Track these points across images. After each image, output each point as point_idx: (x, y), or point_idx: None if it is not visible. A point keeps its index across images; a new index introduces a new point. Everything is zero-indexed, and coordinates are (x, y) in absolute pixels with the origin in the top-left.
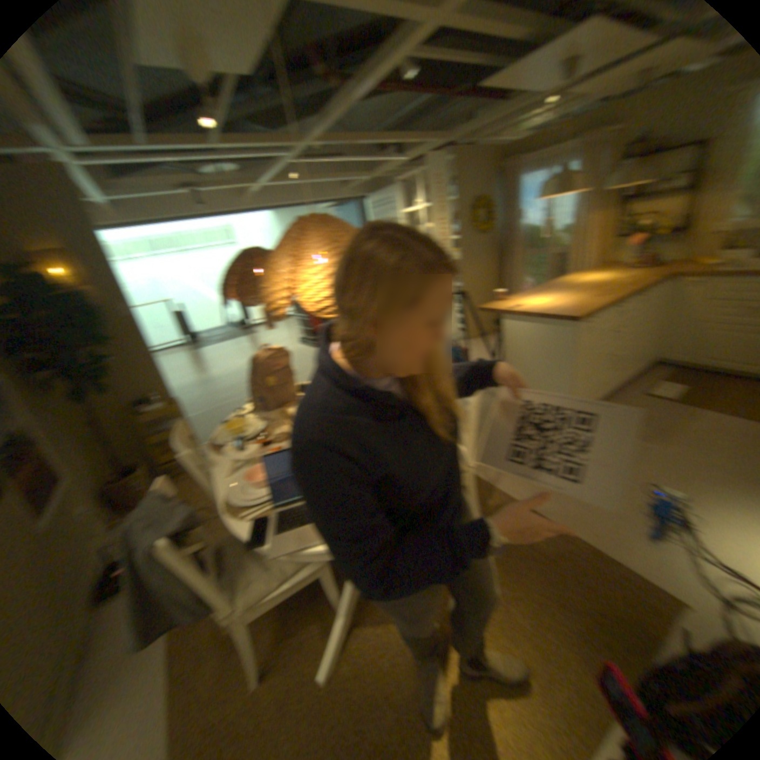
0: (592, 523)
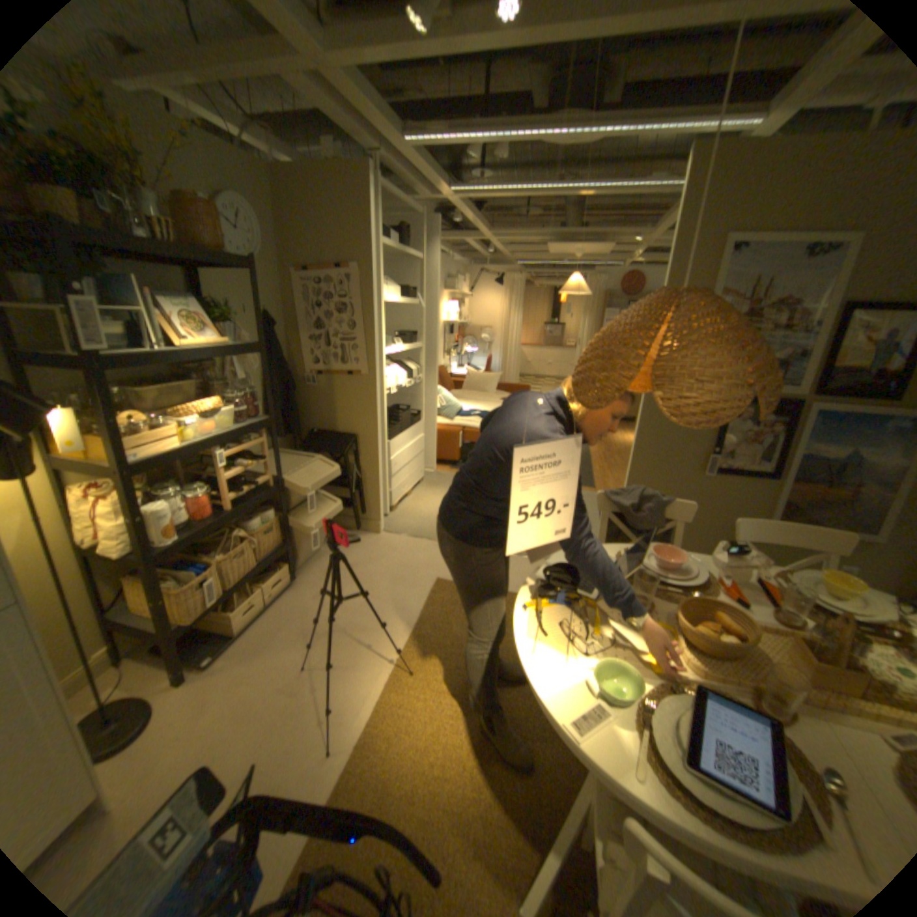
0: None
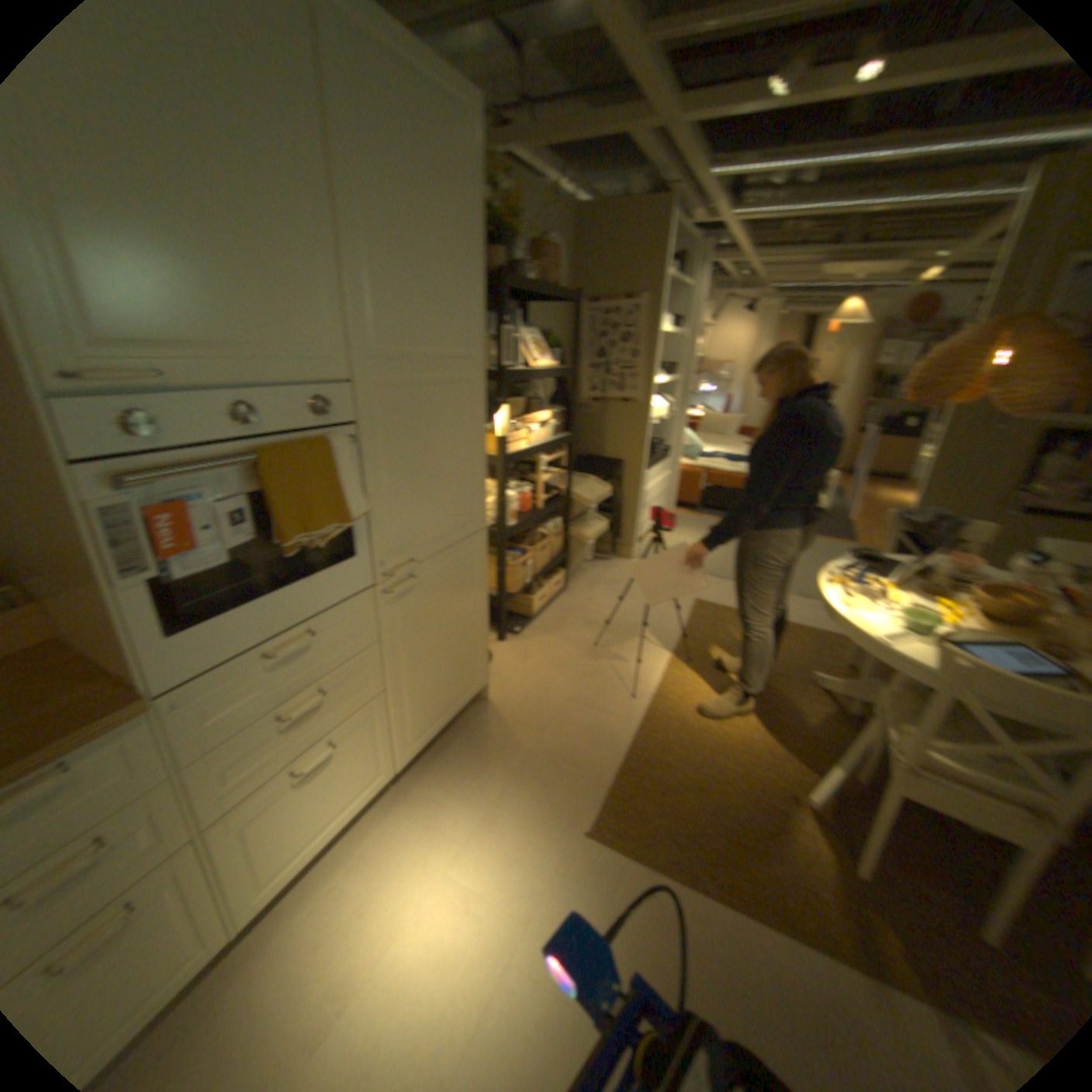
0: (711, 956)
